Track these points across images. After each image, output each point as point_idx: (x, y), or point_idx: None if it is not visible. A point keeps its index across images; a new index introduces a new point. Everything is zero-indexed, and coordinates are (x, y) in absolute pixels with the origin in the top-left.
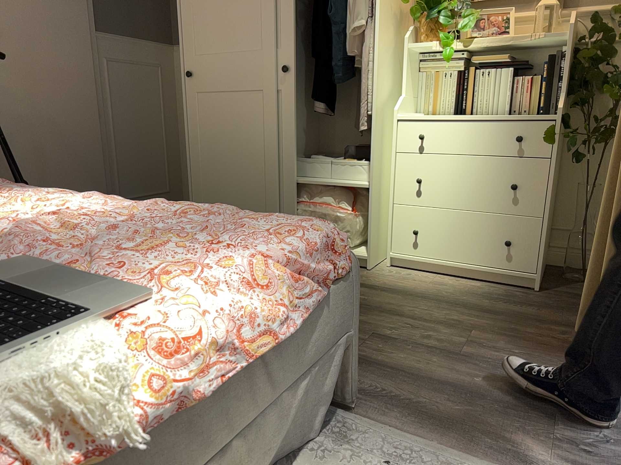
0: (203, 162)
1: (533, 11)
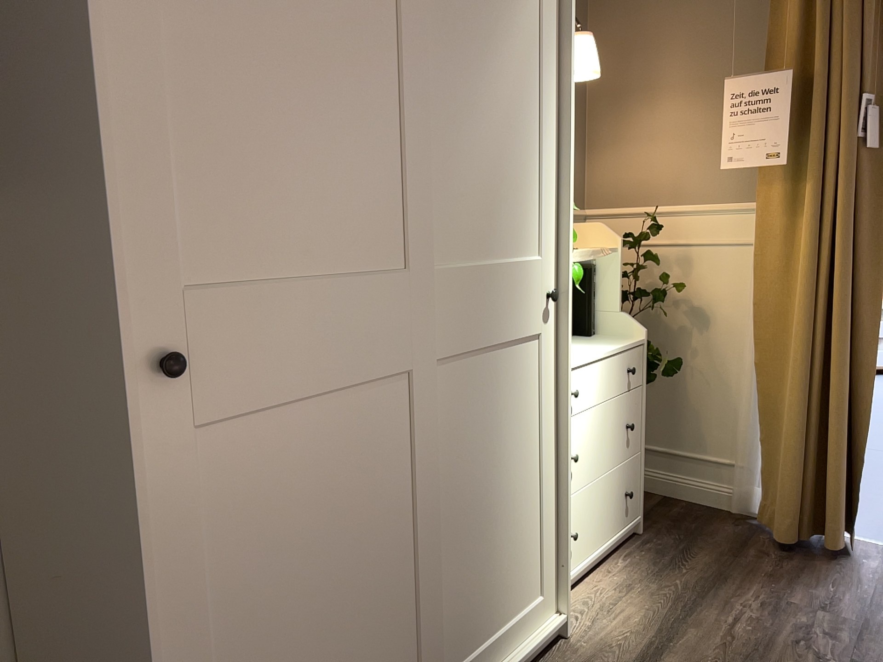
0: (236, 658)
1: None
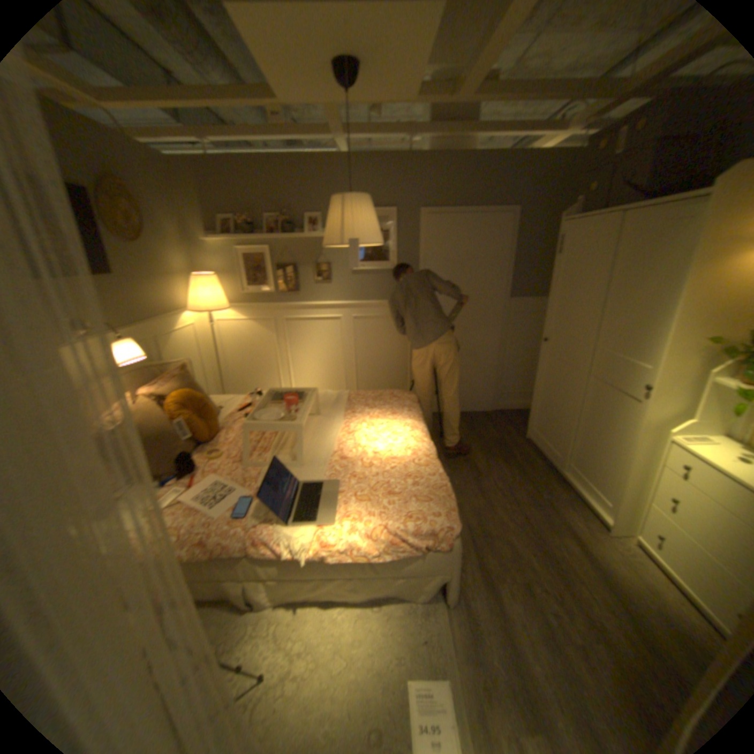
0: (540, 396)
1: None
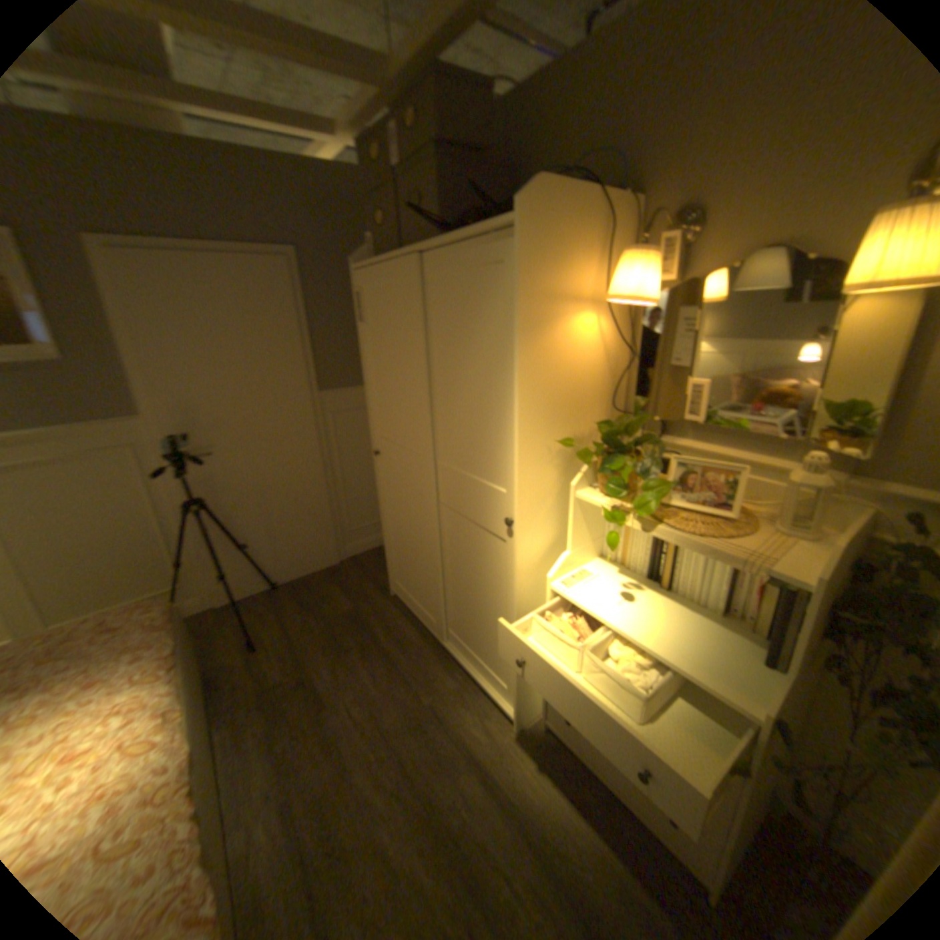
0: (391, 534)
1: (795, 463)
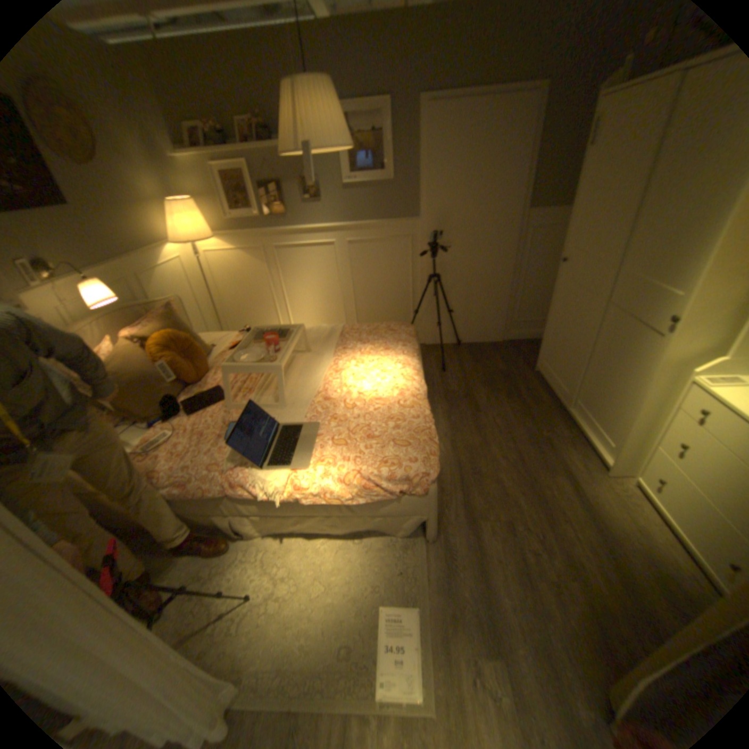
0: (554, 326)
1: None
